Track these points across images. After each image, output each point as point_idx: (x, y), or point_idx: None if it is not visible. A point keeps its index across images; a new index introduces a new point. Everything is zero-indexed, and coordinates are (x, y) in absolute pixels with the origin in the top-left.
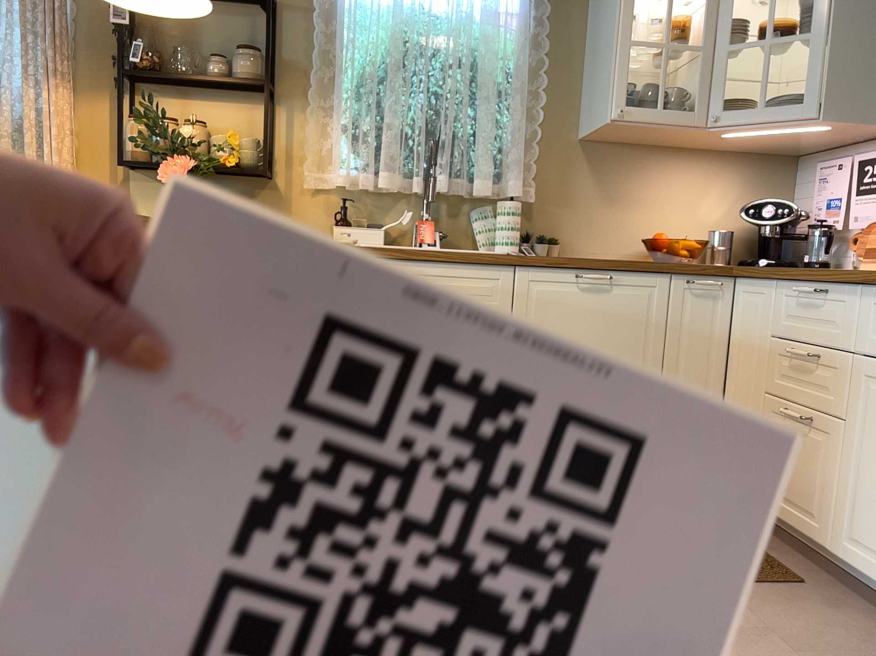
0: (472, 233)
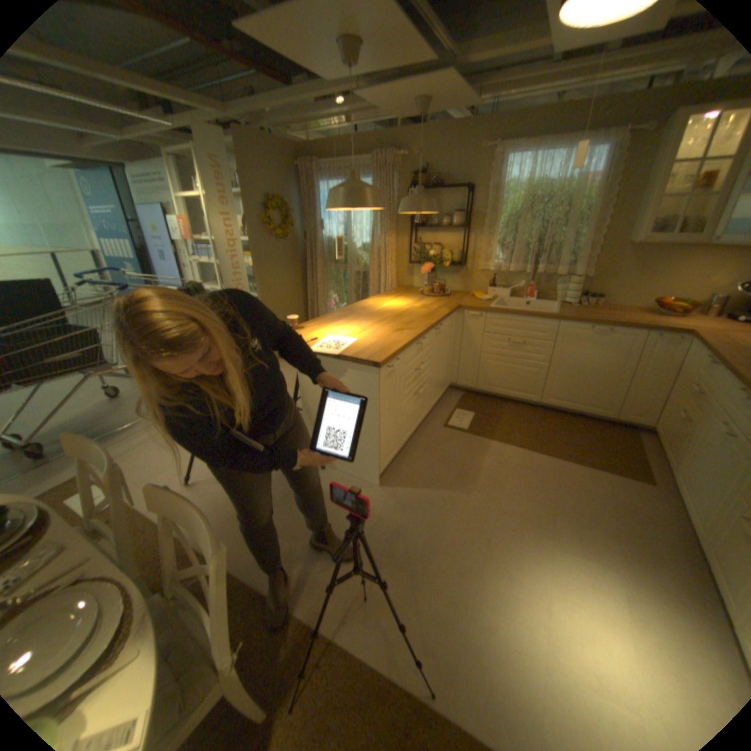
0: (555, 290)
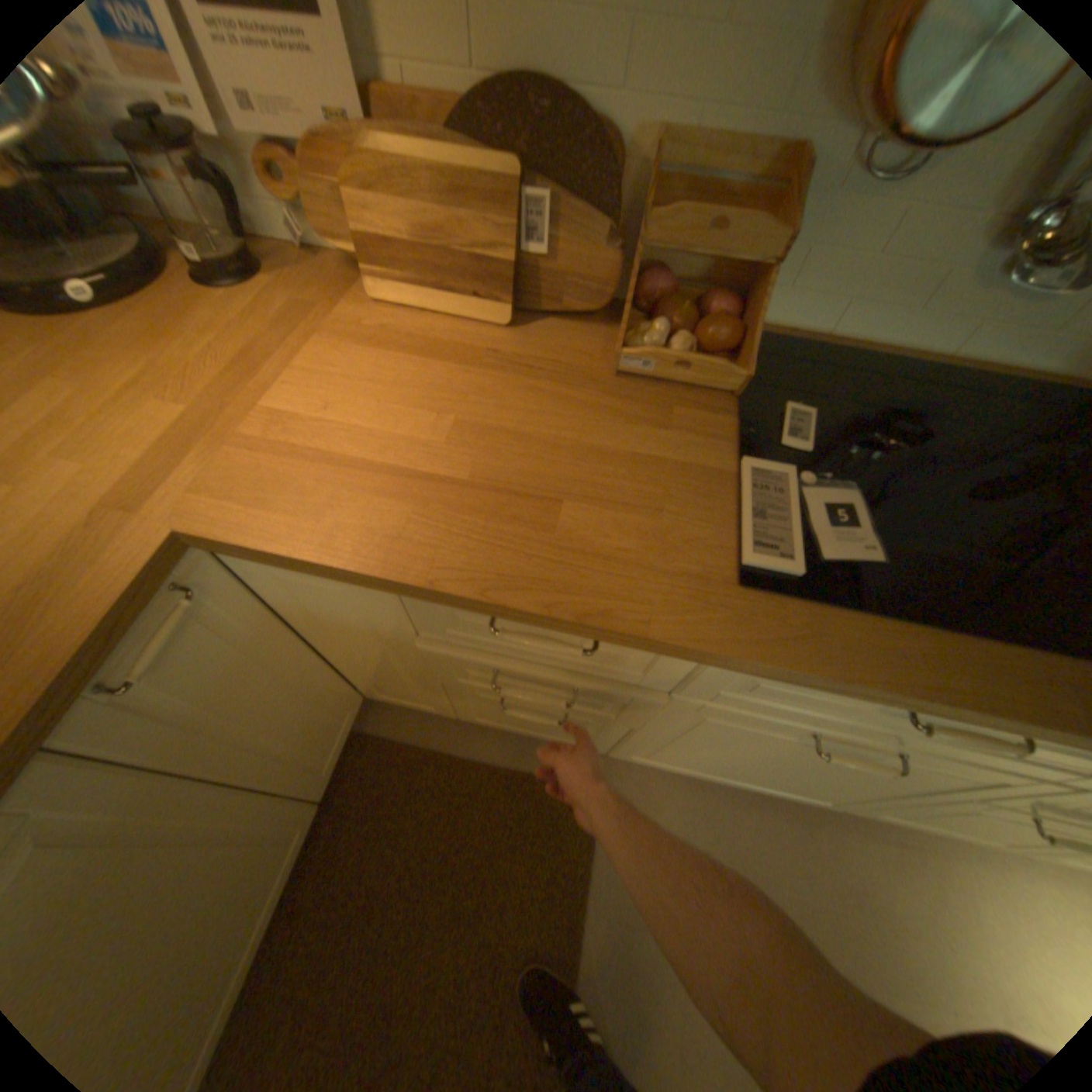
0: None
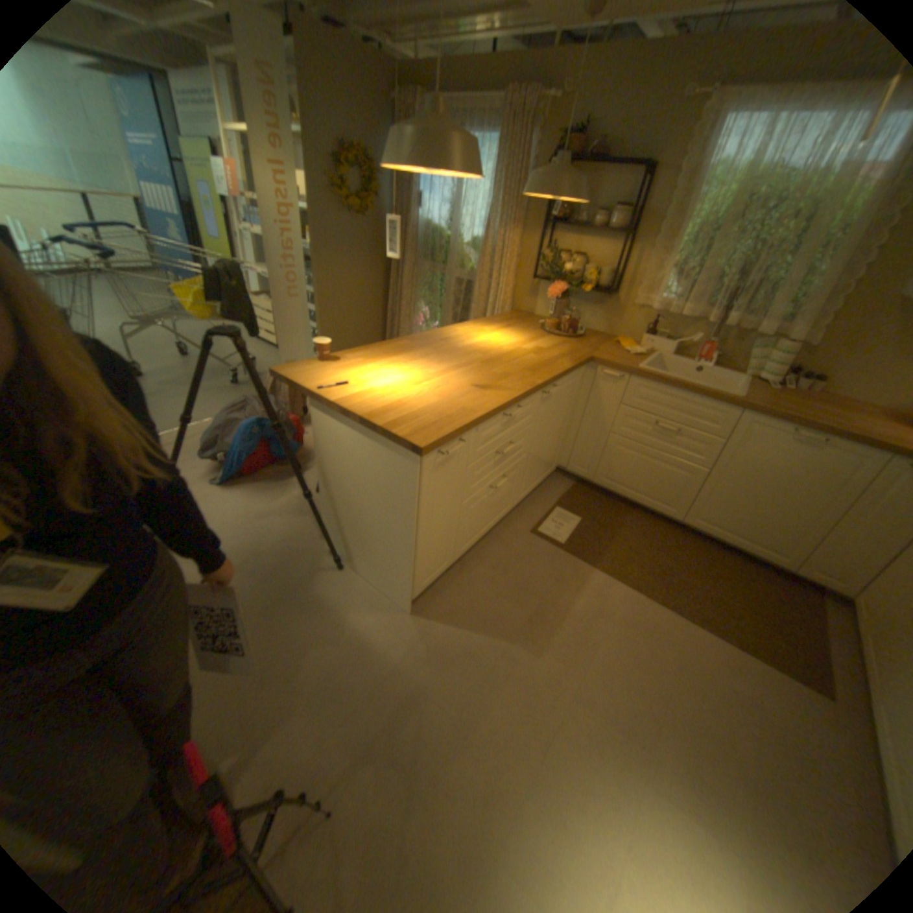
0: (748, 356)
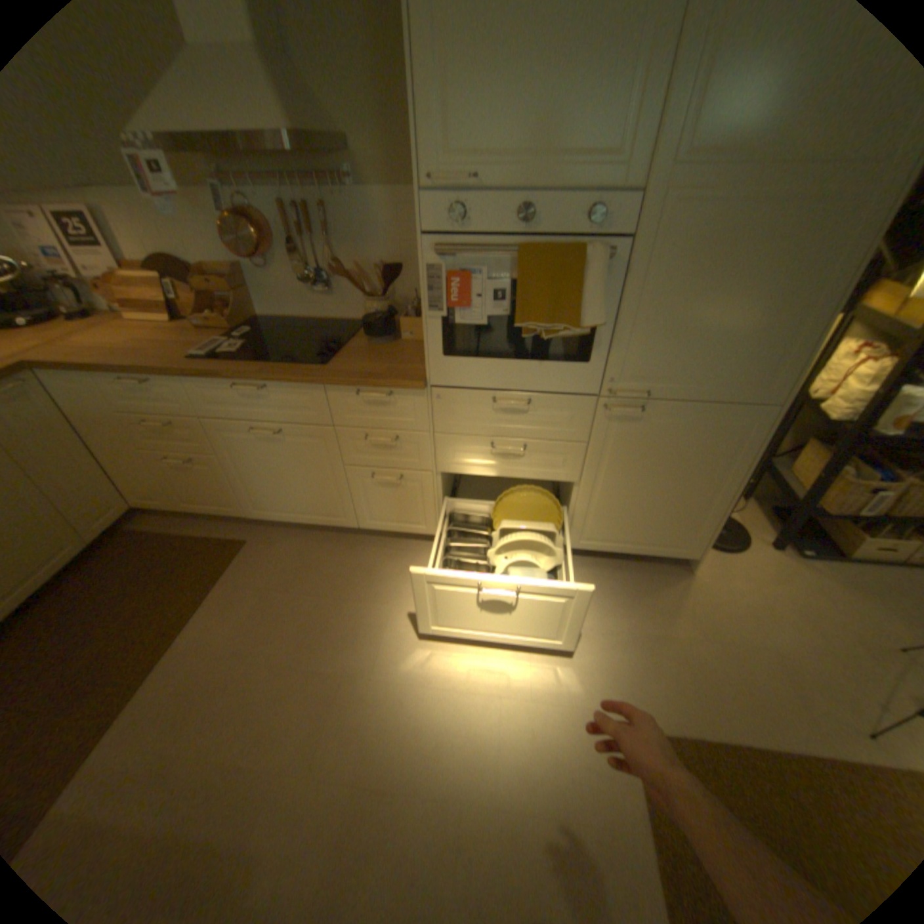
0: None
